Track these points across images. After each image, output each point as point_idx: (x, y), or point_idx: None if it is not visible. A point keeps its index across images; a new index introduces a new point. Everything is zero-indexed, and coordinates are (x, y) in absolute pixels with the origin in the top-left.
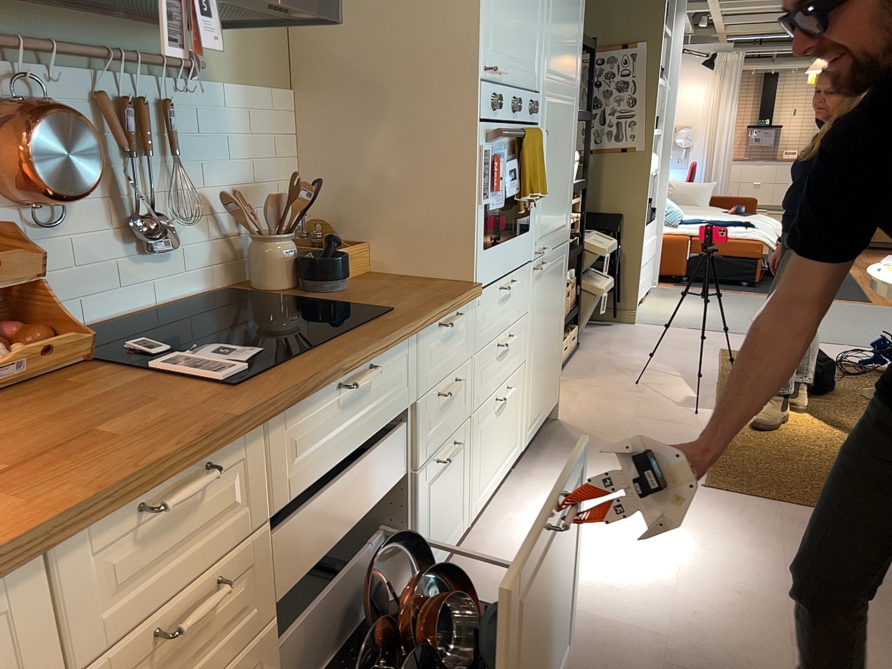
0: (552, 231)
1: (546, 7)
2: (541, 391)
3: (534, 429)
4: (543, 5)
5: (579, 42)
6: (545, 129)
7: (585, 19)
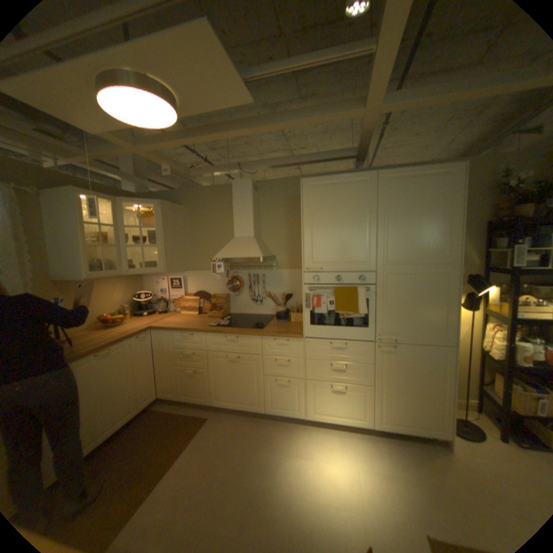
0: (411, 335)
1: (376, 237)
2: (405, 415)
3: (396, 430)
4: (371, 237)
5: (452, 240)
6: (385, 286)
7: (465, 226)
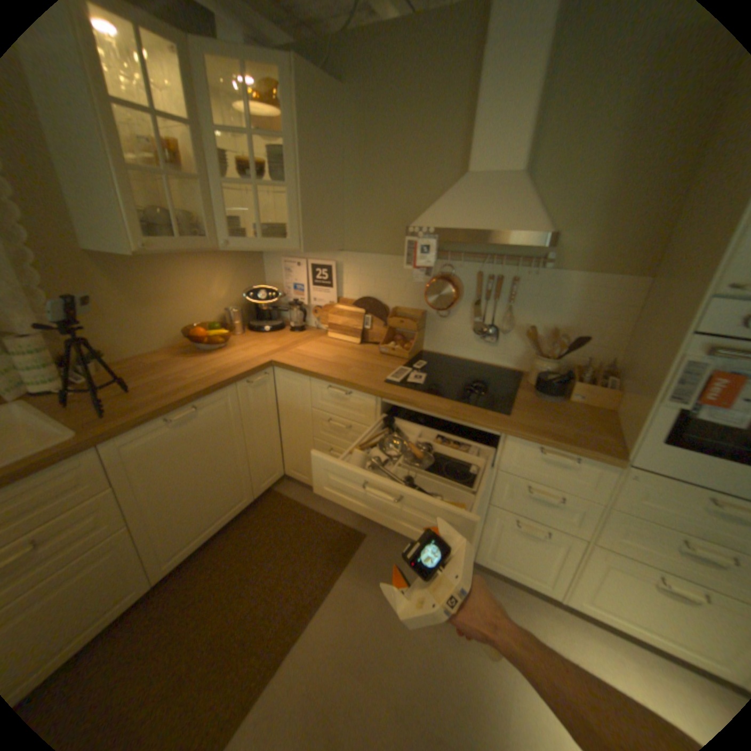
0: None
1: None
2: None
3: None
4: None
5: None
6: None
7: None
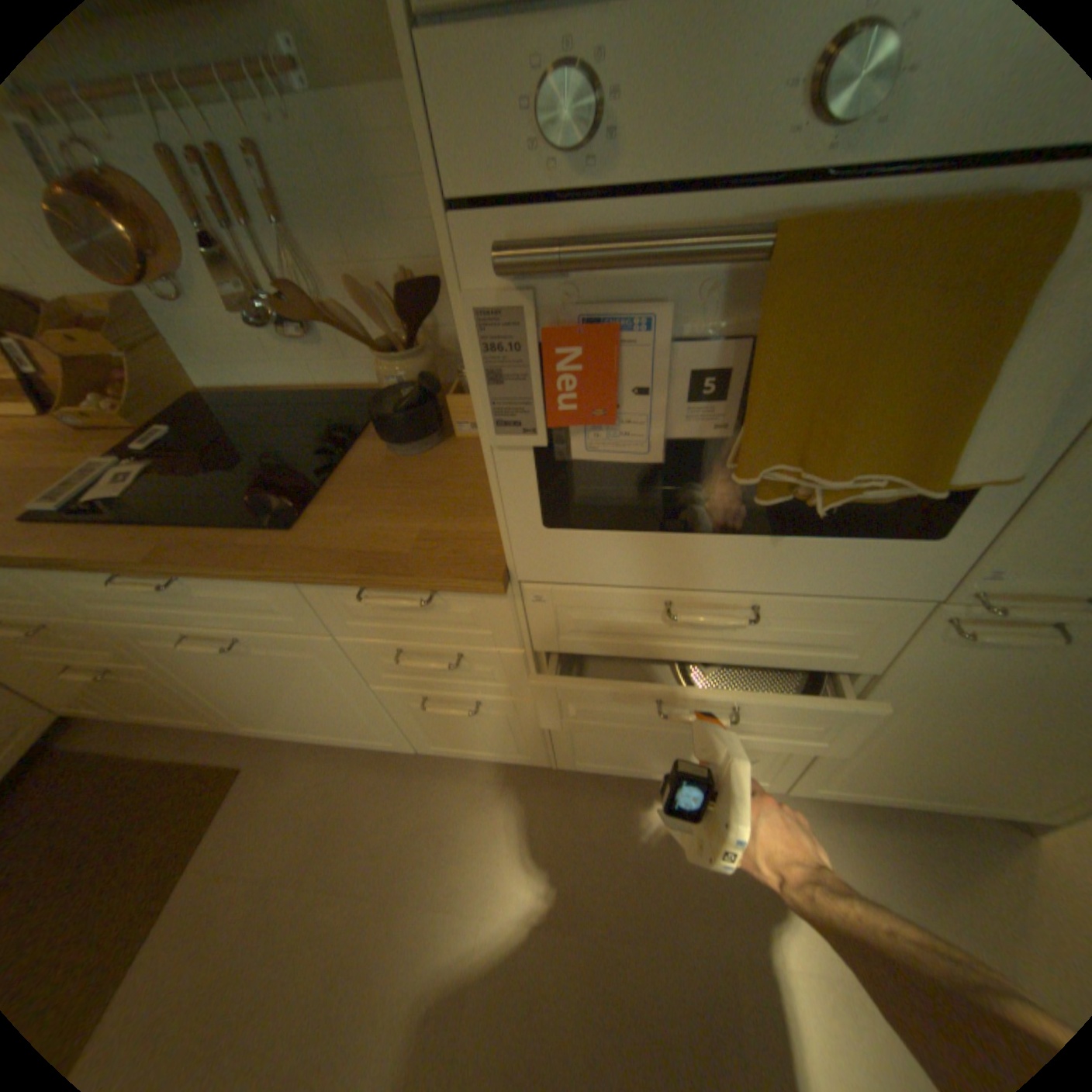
0: None
1: None
2: (930, 783)
3: (868, 801)
4: None
5: None
6: None
7: None
